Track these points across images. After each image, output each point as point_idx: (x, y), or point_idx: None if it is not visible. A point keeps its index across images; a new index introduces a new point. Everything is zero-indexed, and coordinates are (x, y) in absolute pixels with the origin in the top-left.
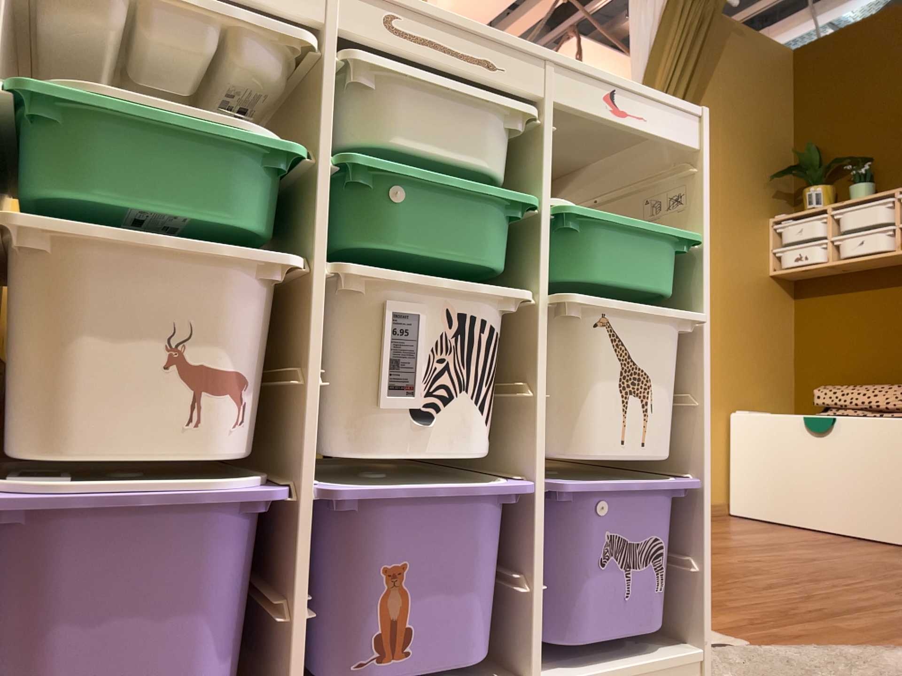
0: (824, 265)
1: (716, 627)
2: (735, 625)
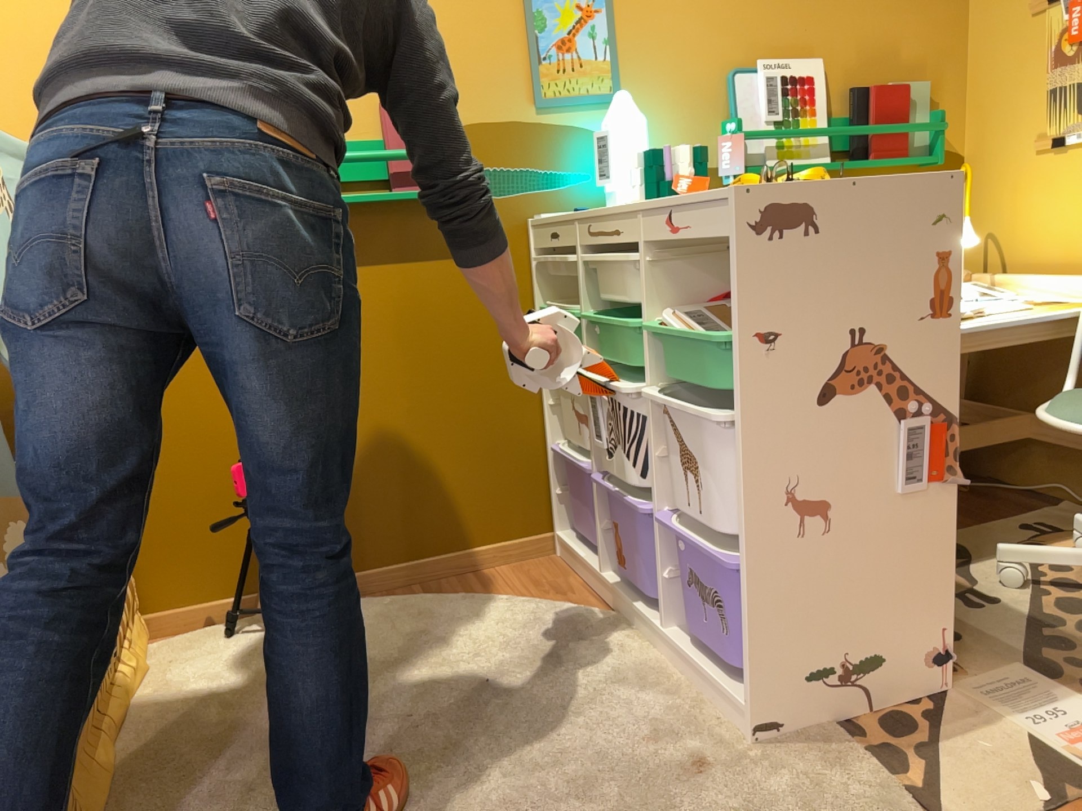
0: None
1: None
2: None
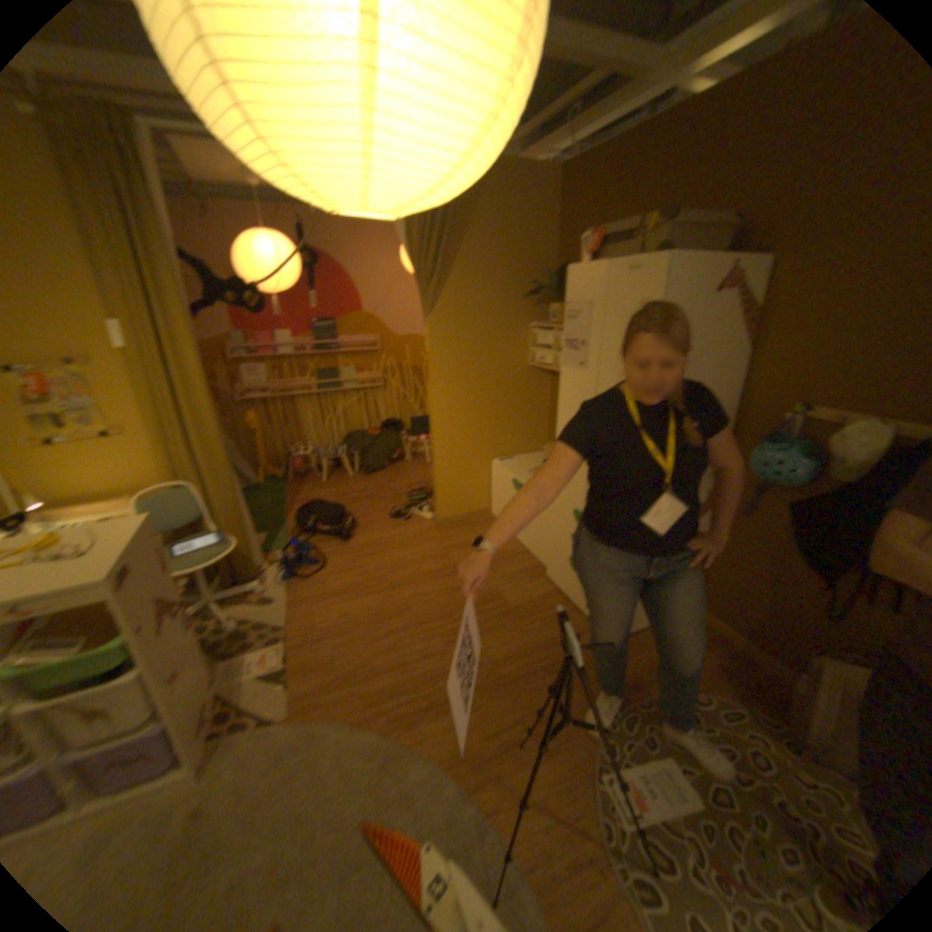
0: (553, 370)
1: (289, 704)
2: (301, 702)
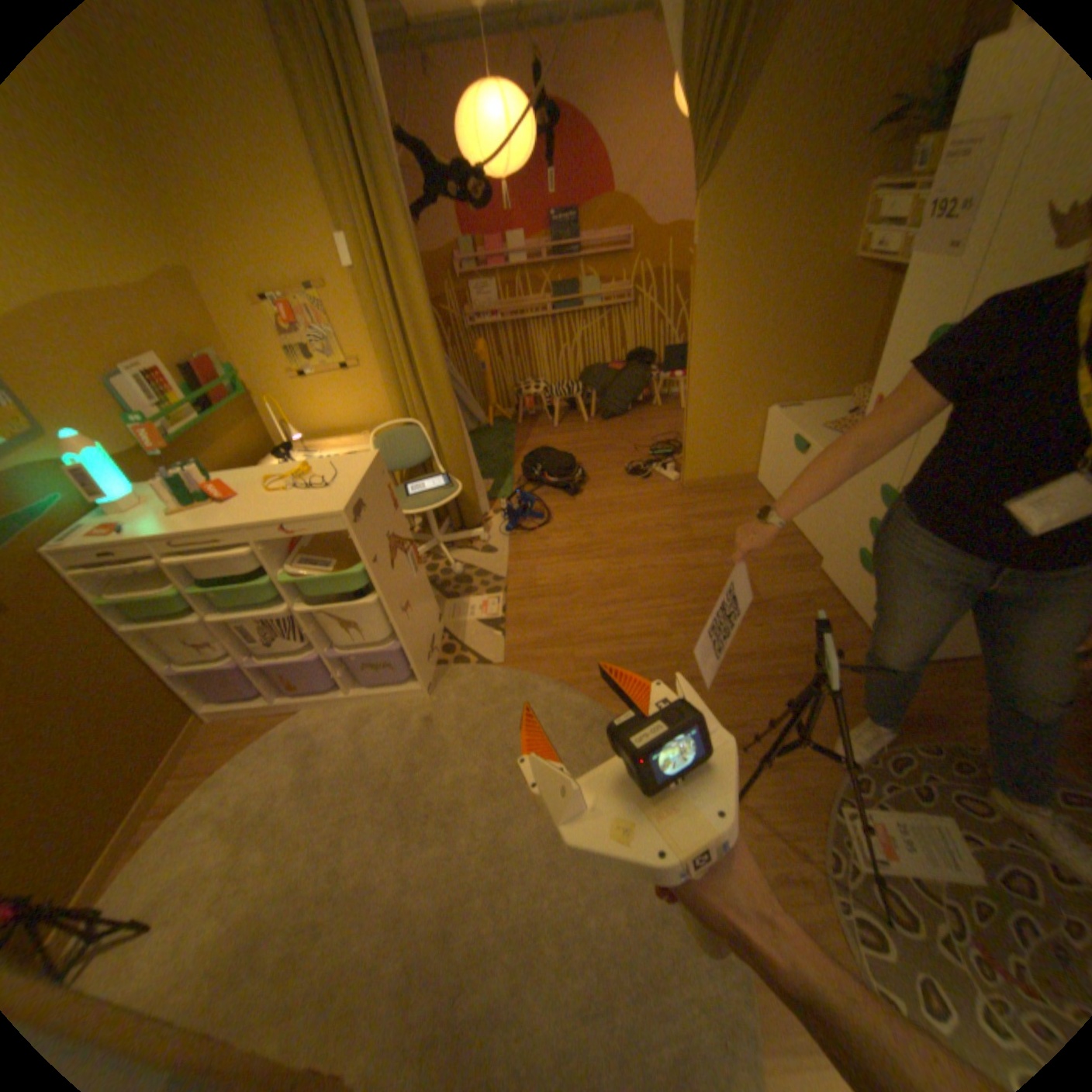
0: (898, 261)
1: (508, 649)
2: (518, 649)
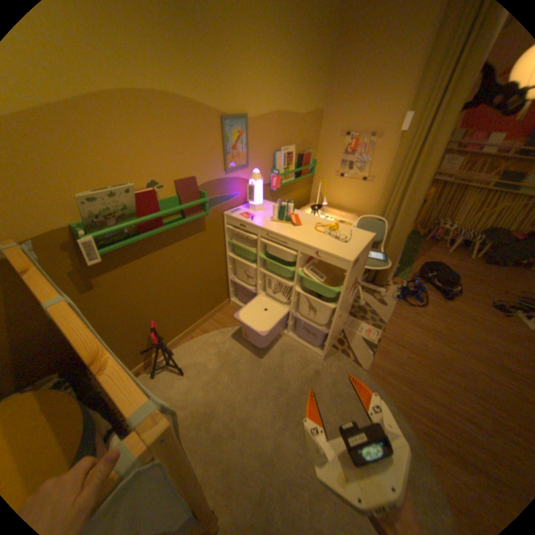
0: None
1: (373, 365)
2: (379, 369)
